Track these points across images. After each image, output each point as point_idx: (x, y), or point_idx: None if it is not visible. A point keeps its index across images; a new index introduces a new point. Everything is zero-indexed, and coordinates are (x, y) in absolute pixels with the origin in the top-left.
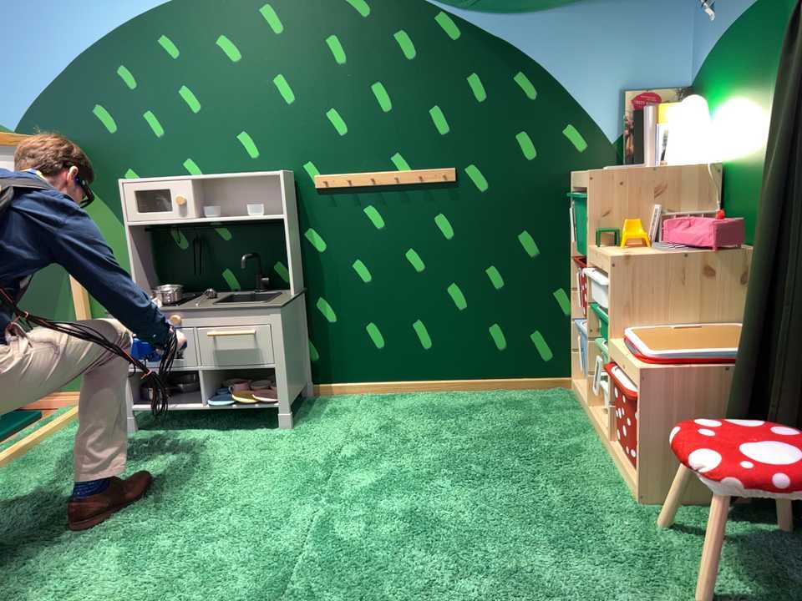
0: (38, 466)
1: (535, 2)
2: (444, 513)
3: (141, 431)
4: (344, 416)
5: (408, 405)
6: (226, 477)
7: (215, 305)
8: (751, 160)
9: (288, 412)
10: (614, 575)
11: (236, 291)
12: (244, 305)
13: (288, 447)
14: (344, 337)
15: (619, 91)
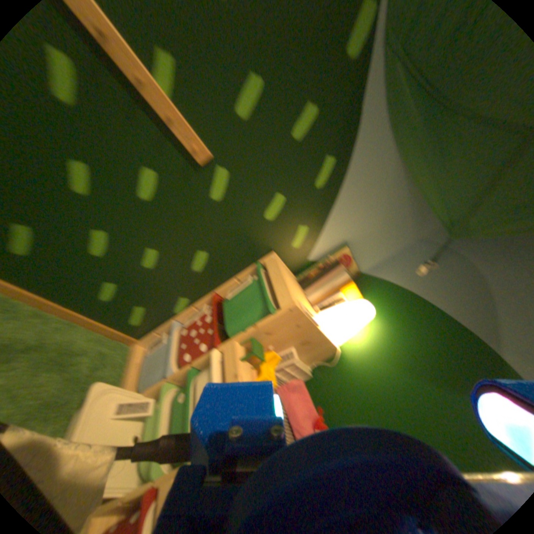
0: None
1: (406, 133)
2: None
3: None
4: None
5: None
6: None
7: None
8: (361, 392)
9: None
10: None
11: None
12: None
13: None
14: None
15: (346, 242)
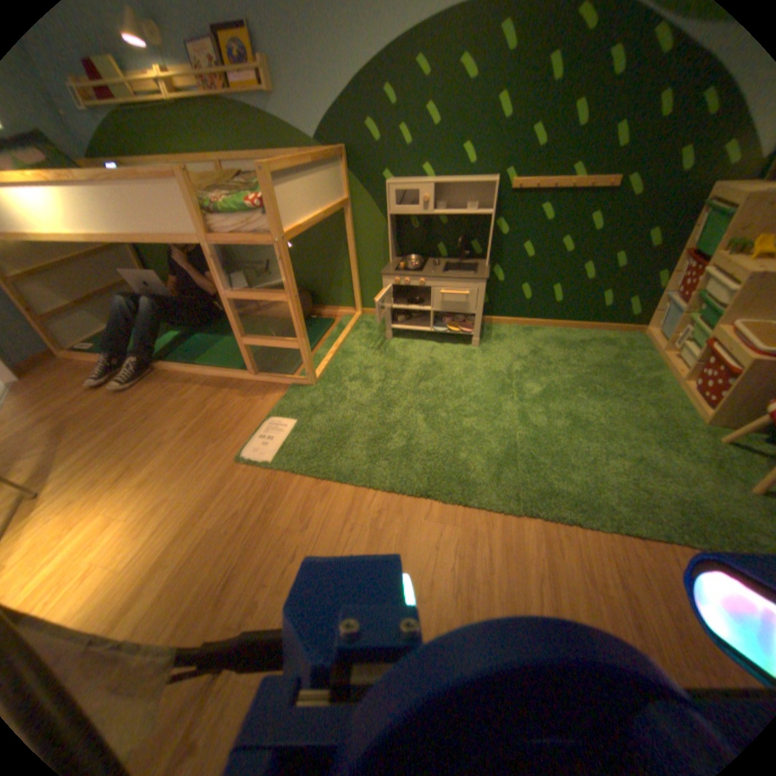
0: (351, 354)
1: None
2: (585, 413)
3: (392, 337)
4: (503, 338)
5: (540, 334)
6: (453, 374)
7: (442, 271)
8: None
9: (477, 336)
10: (694, 465)
11: (445, 258)
12: (461, 273)
13: (479, 357)
14: (505, 289)
15: None
